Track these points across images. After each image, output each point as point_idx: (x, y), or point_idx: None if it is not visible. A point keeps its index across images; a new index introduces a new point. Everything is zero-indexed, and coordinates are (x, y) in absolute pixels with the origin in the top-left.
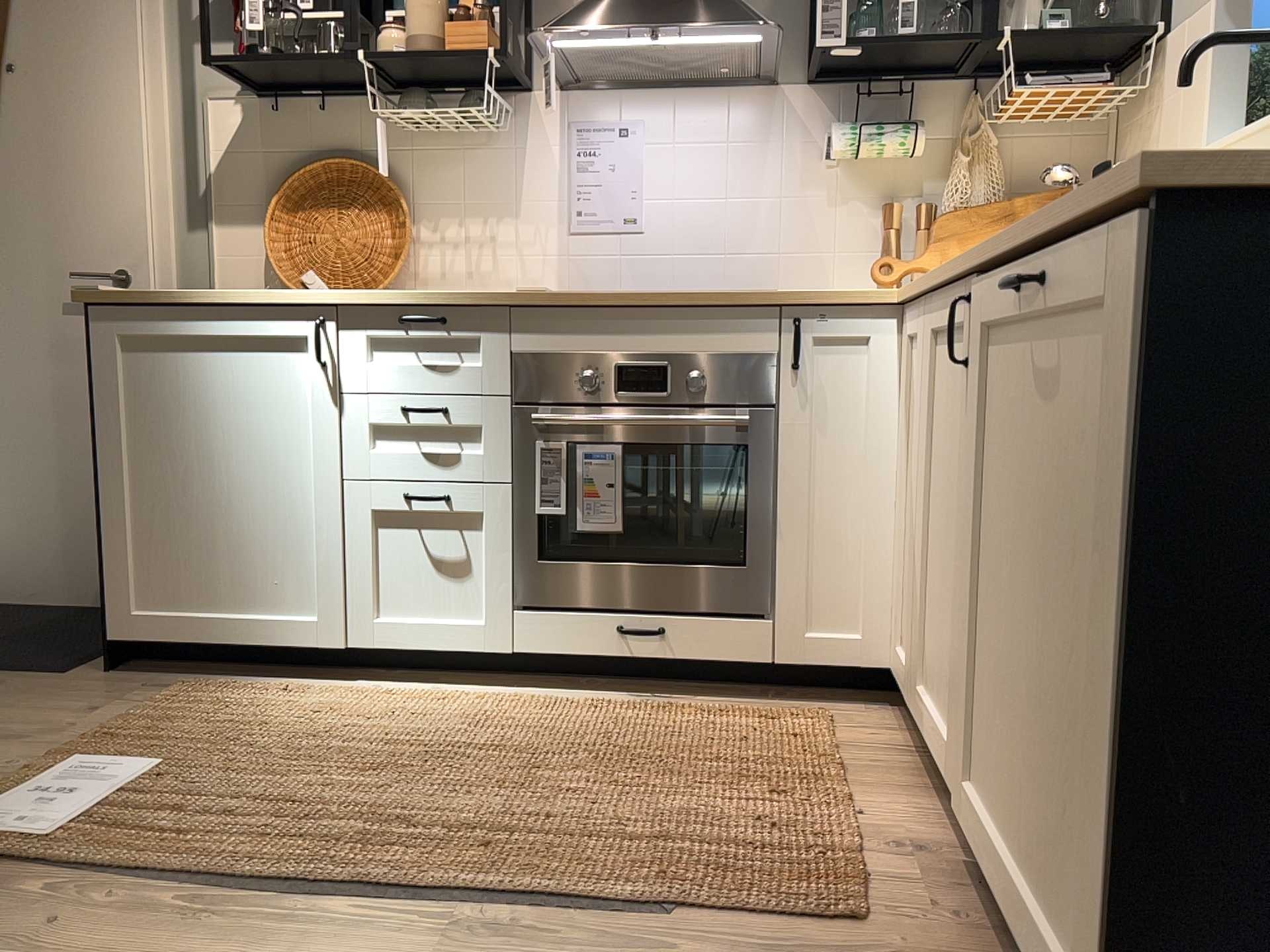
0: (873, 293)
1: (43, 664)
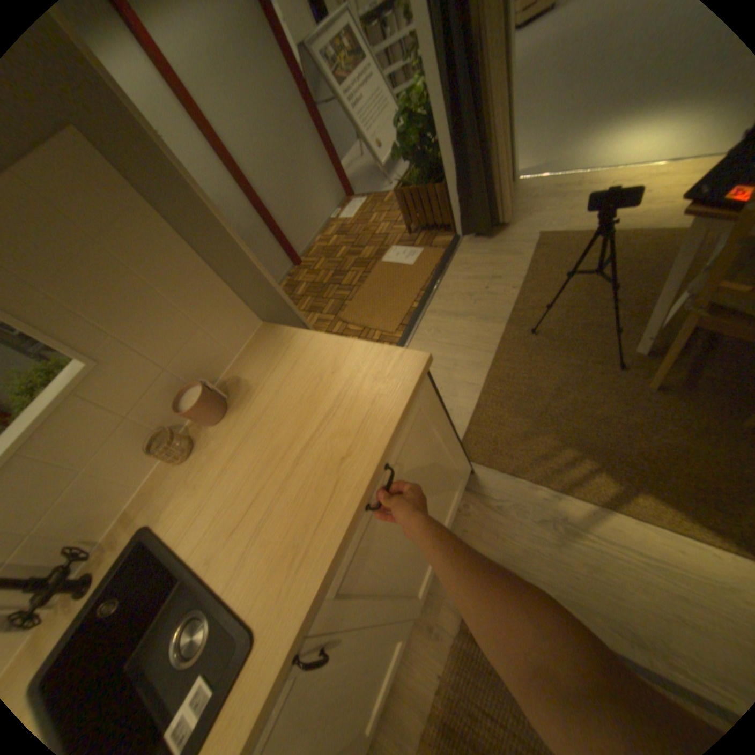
0: None
1: None
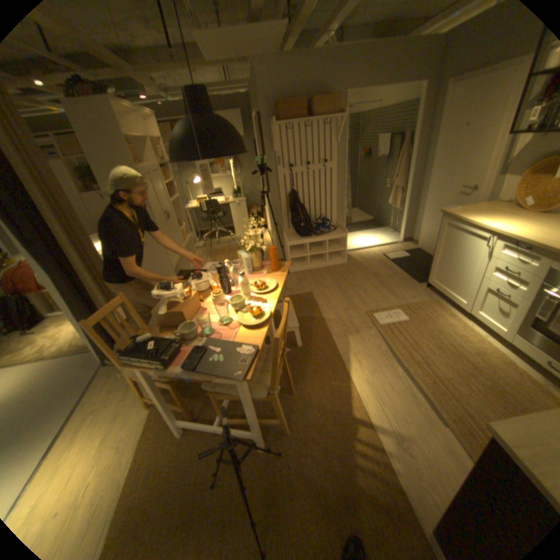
0: None
1: (419, 278)
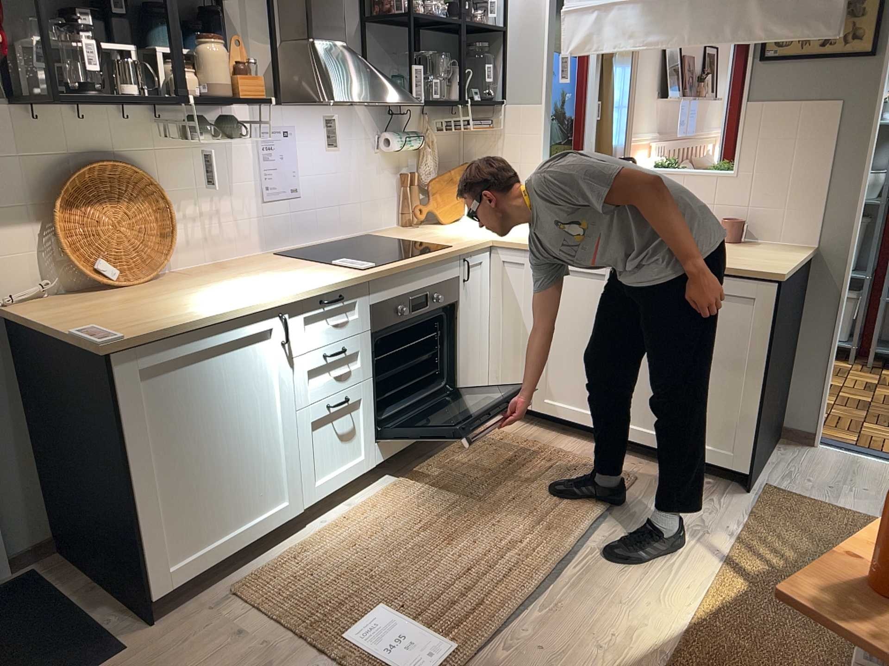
0: (477, 239)
1: (81, 659)
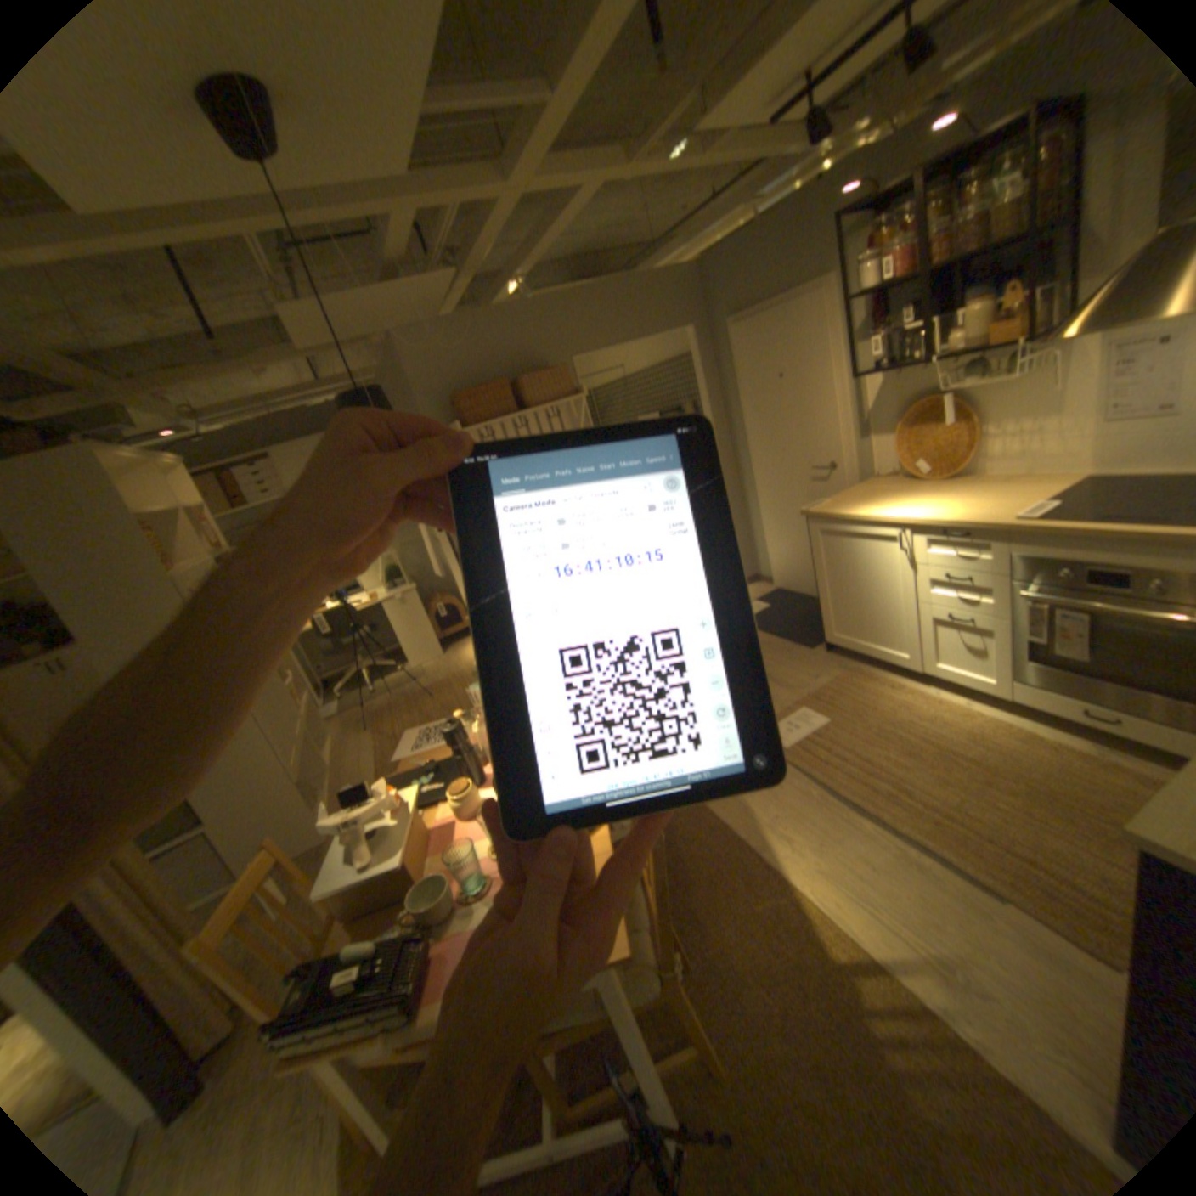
0: None
1: (805, 640)
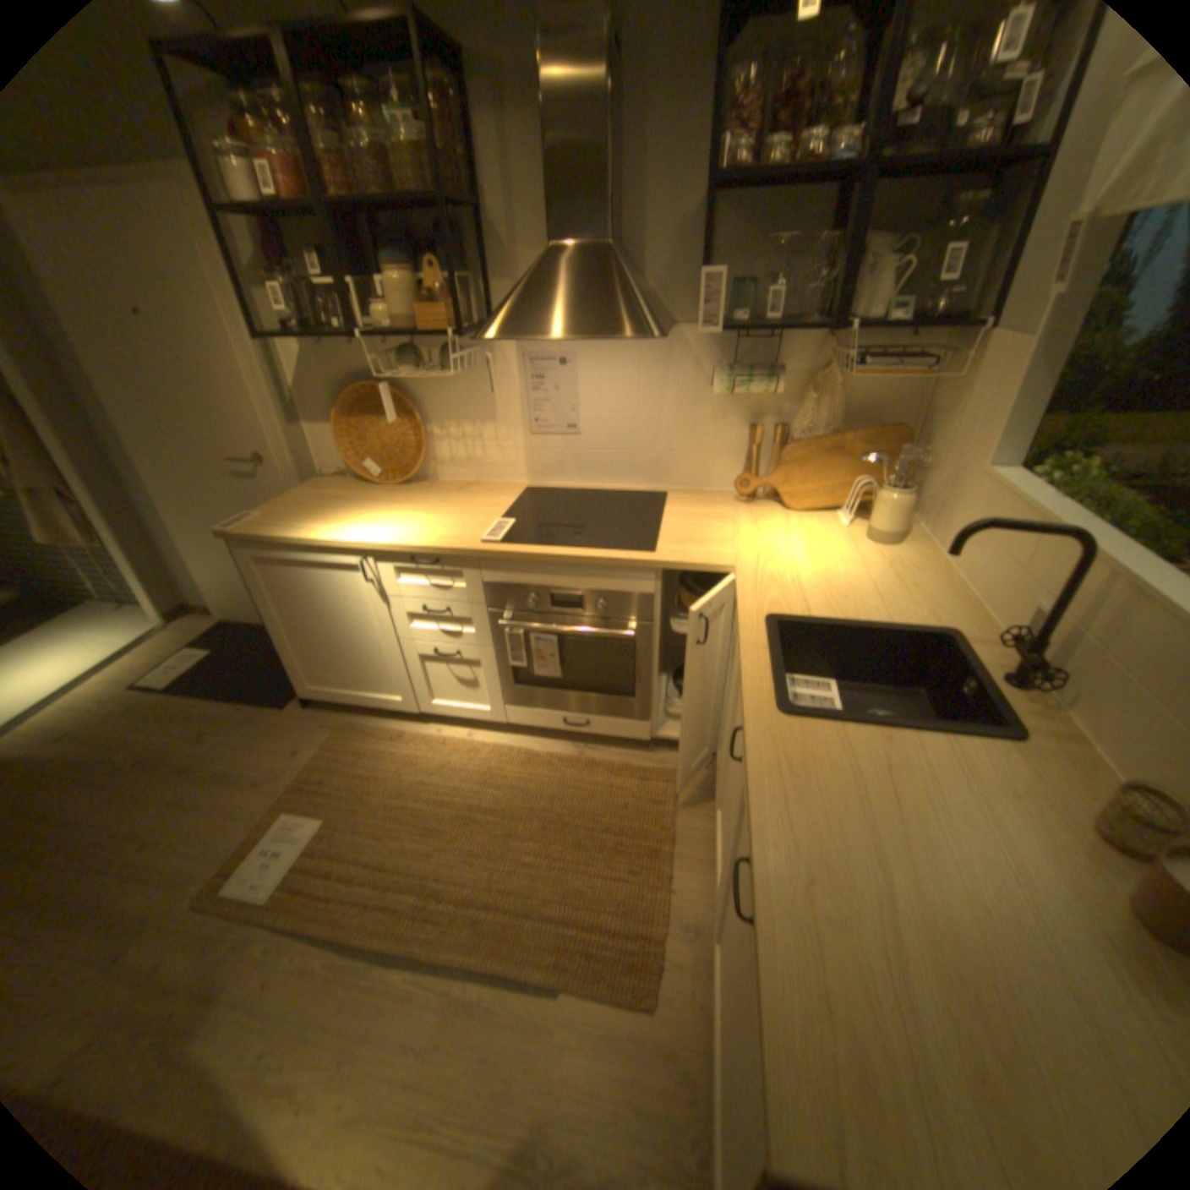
0: (718, 556)
1: (272, 697)
